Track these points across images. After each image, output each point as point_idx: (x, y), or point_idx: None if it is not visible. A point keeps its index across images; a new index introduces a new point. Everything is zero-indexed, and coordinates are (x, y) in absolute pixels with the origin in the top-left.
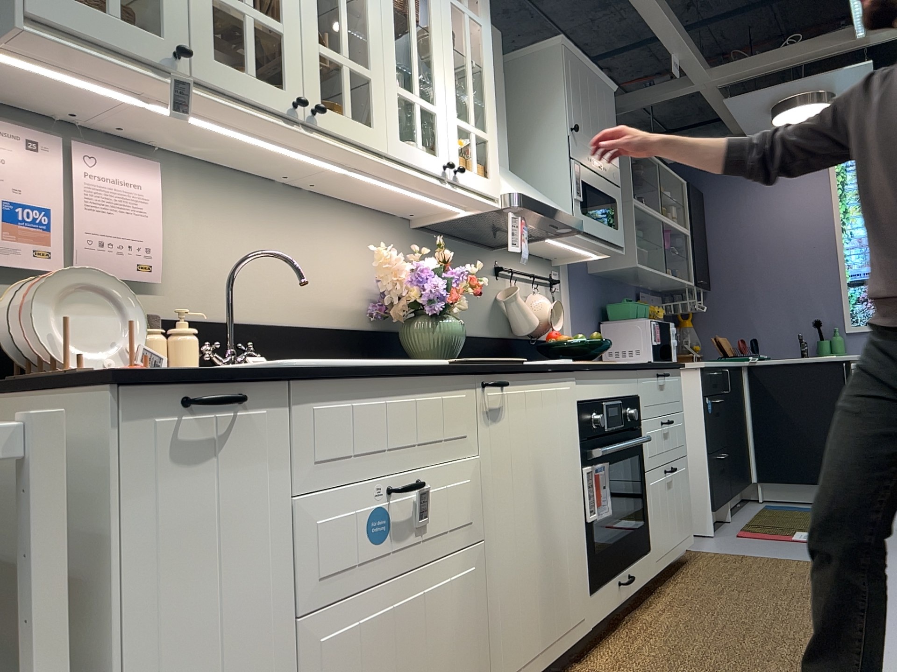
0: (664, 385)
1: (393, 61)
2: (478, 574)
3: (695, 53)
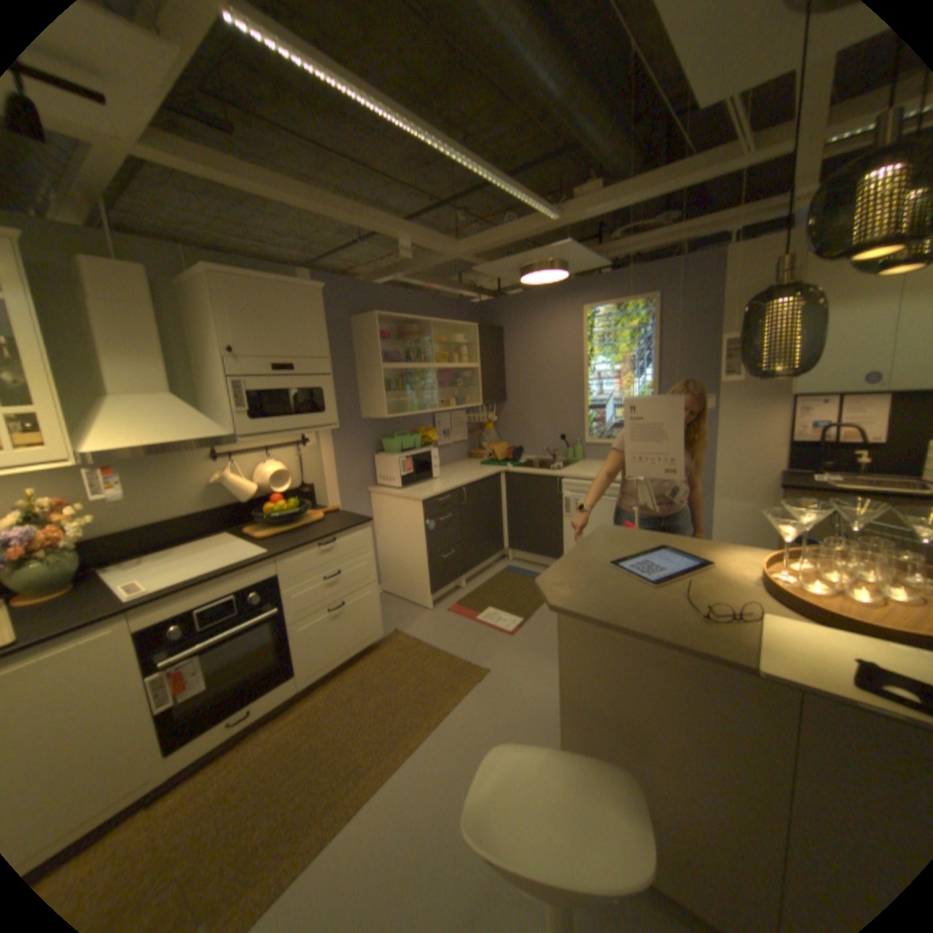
0: (331, 547)
1: None
2: None
3: (424, 234)
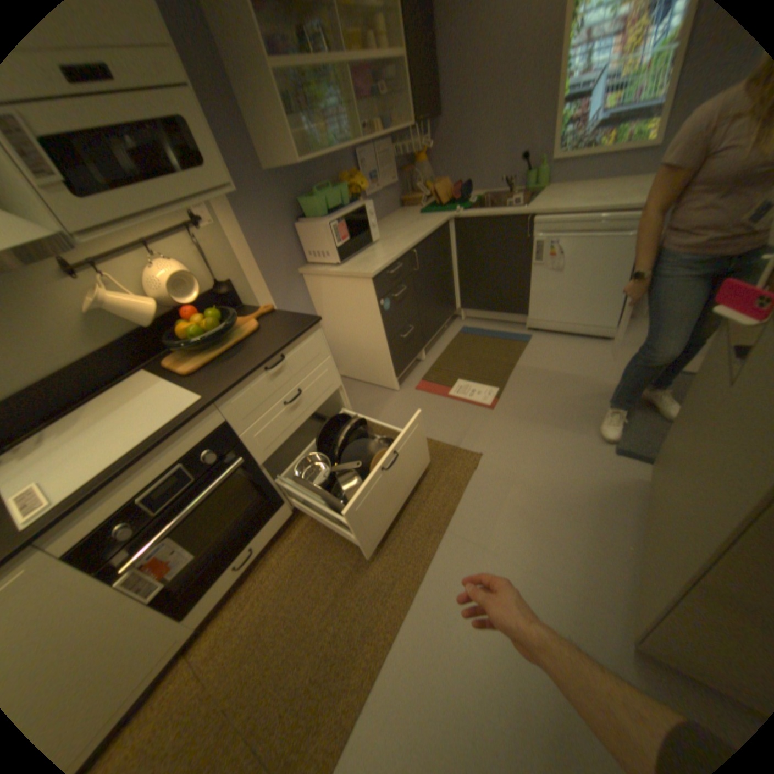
0: (282, 367)
1: None
2: None
3: None
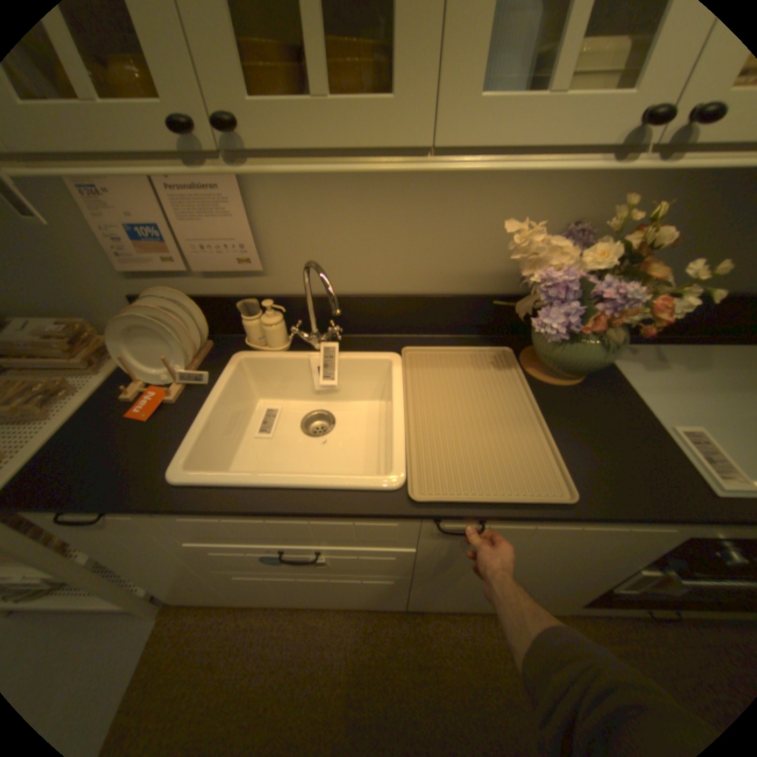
0: None
1: None
2: (400, 585)
3: None
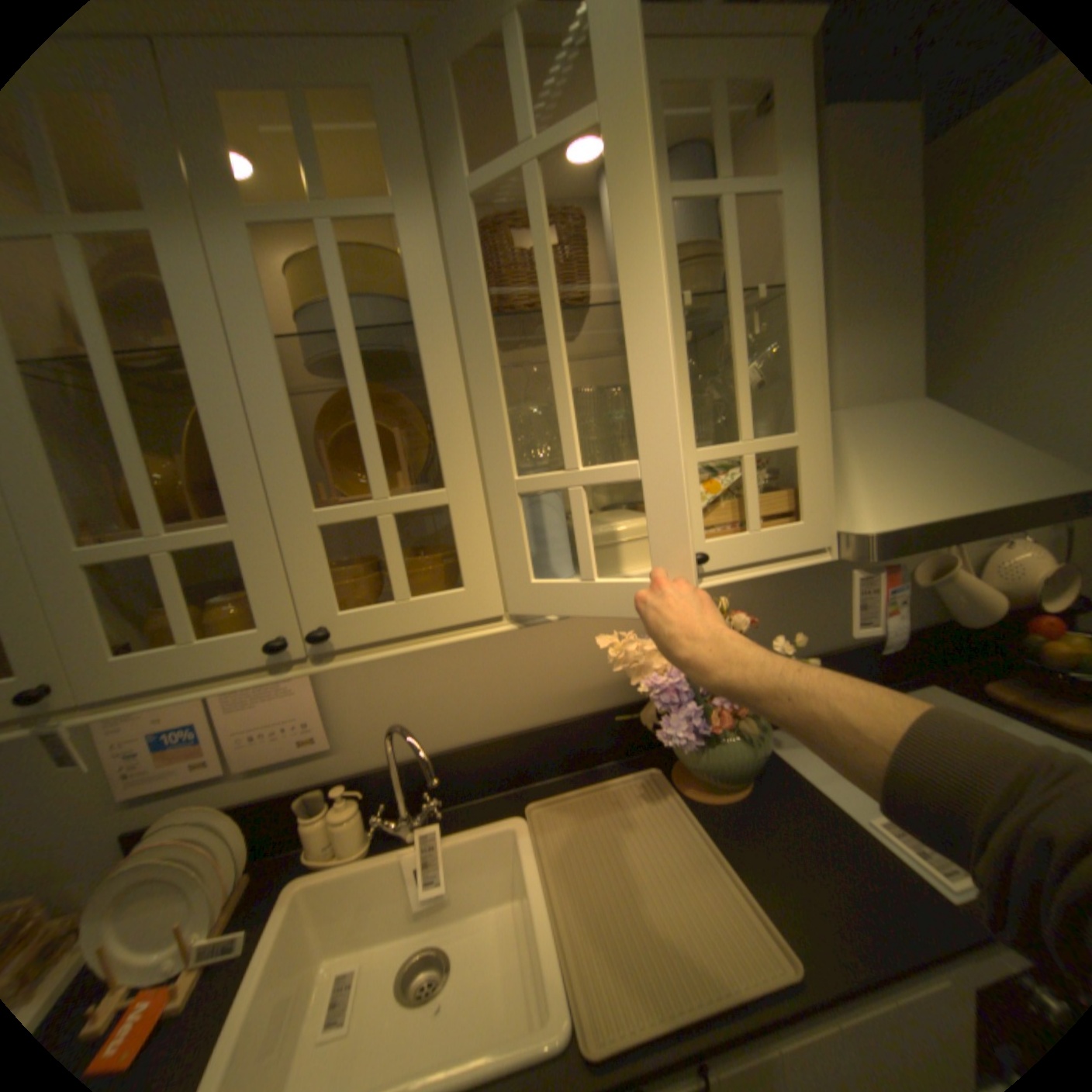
0: None
1: (504, 435)
2: None
3: None
